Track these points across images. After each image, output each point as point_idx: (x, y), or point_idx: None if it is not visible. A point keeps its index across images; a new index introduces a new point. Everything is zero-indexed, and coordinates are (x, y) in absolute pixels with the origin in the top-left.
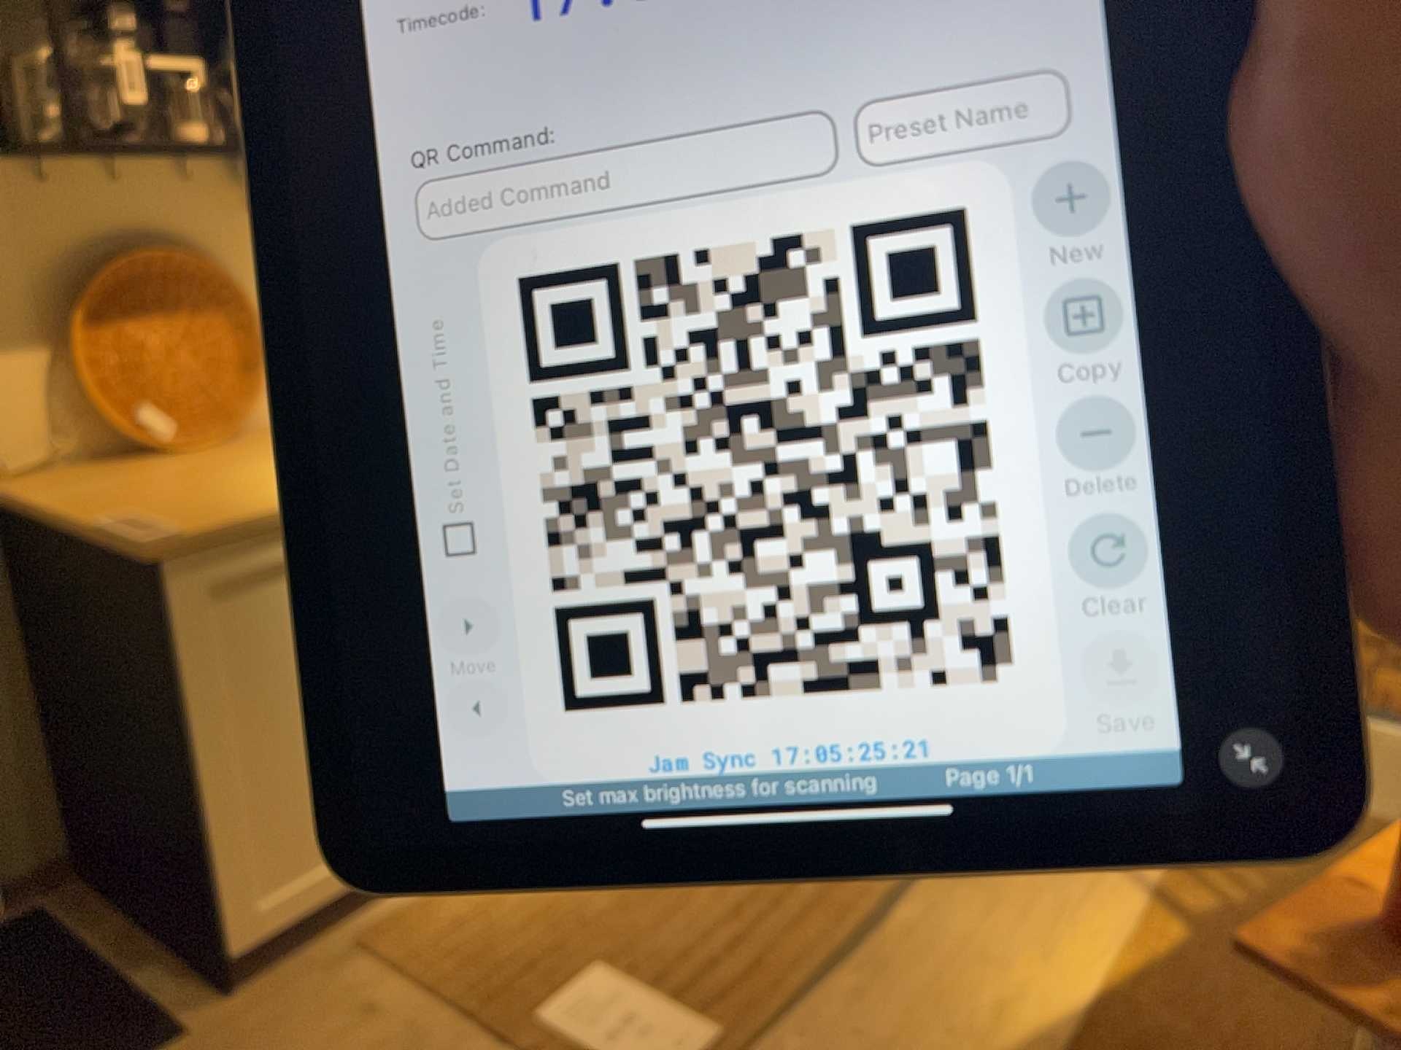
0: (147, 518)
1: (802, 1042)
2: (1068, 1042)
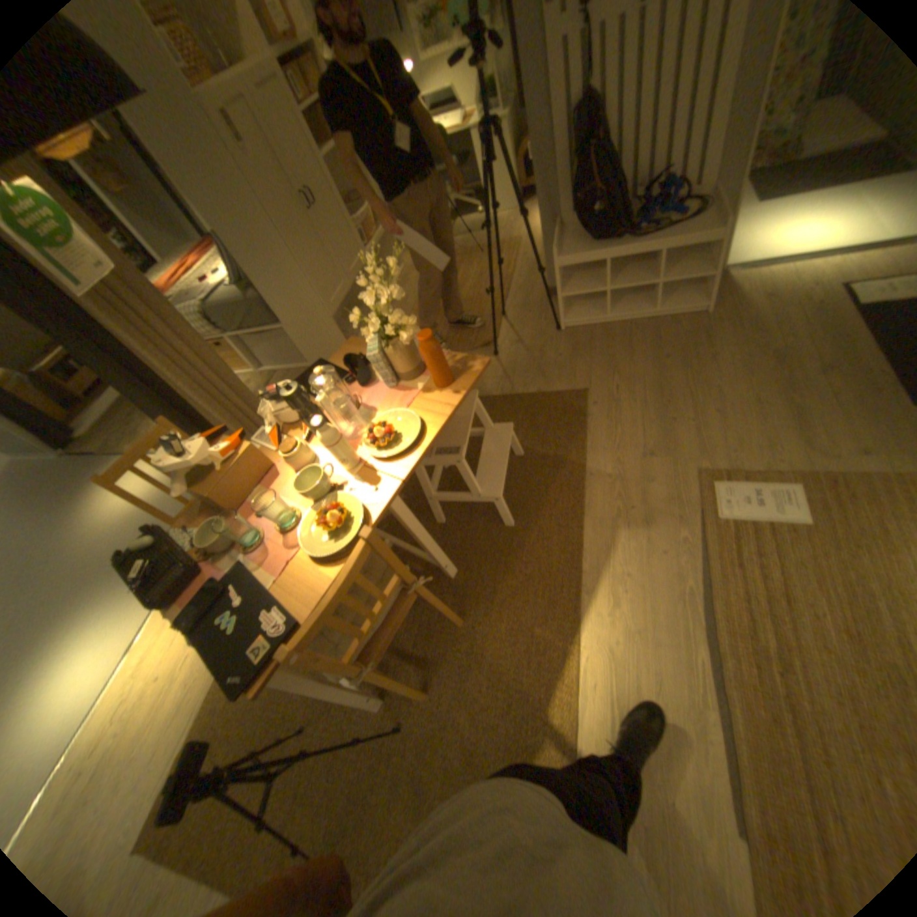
0: None
1: (687, 539)
2: (586, 598)
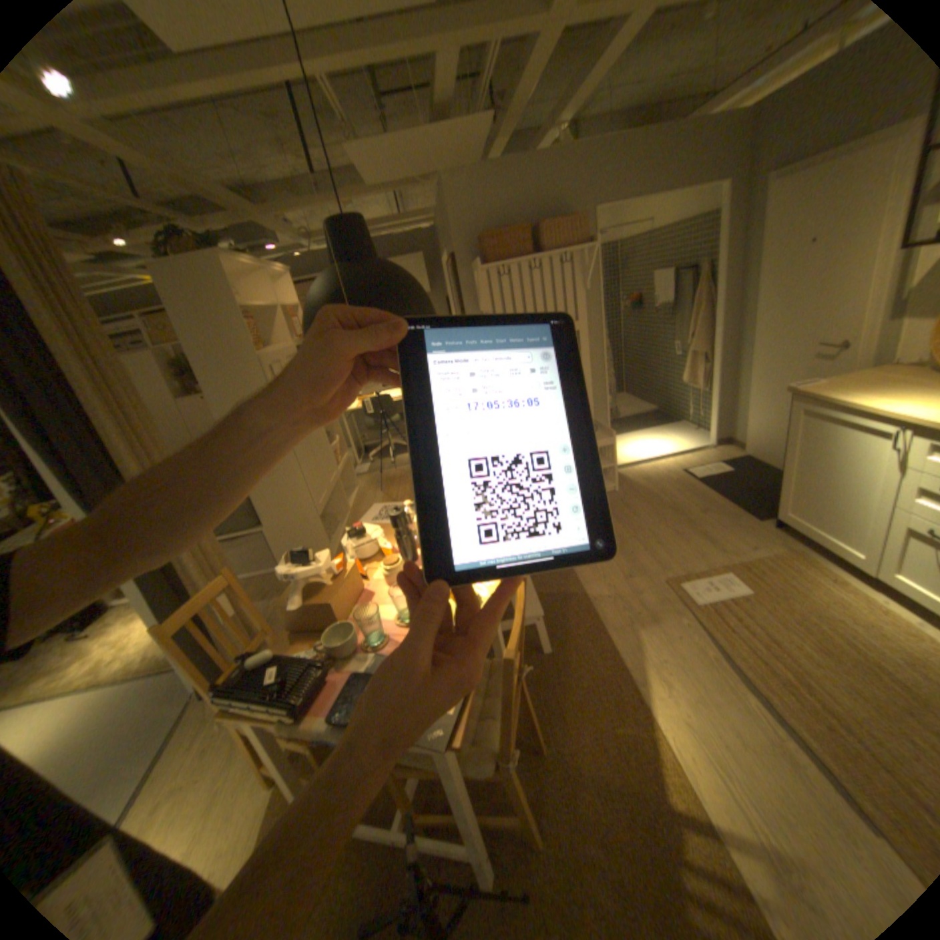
0: (819, 383)
1: (688, 624)
2: (643, 690)
